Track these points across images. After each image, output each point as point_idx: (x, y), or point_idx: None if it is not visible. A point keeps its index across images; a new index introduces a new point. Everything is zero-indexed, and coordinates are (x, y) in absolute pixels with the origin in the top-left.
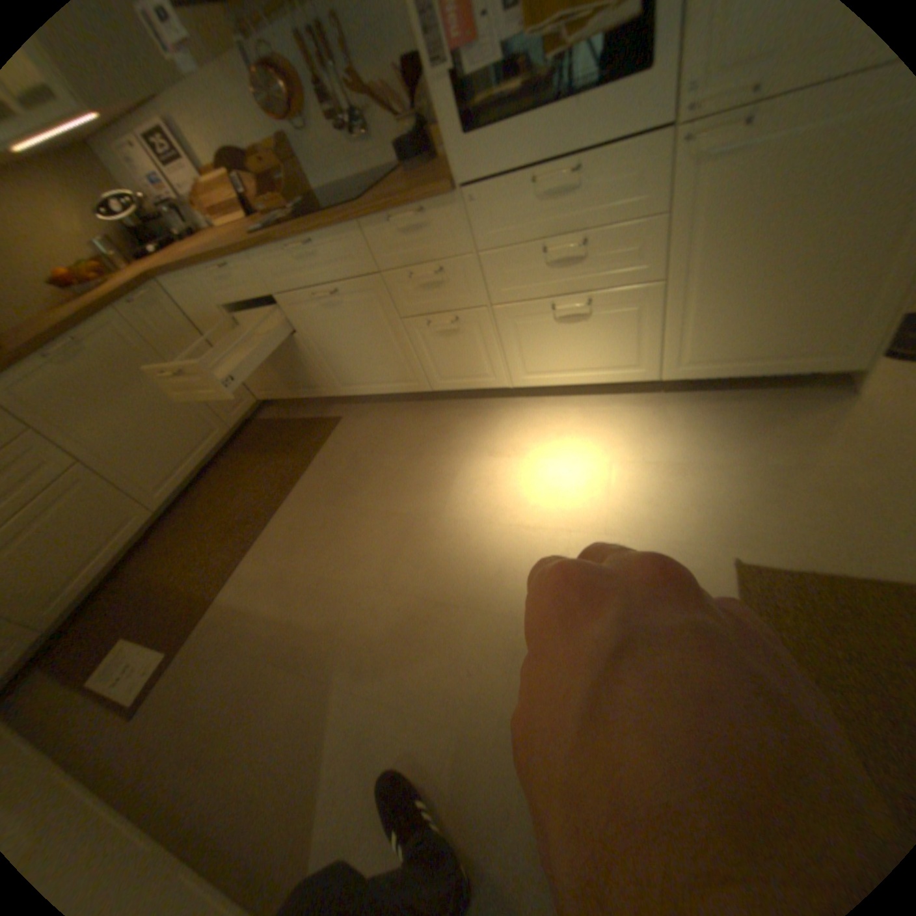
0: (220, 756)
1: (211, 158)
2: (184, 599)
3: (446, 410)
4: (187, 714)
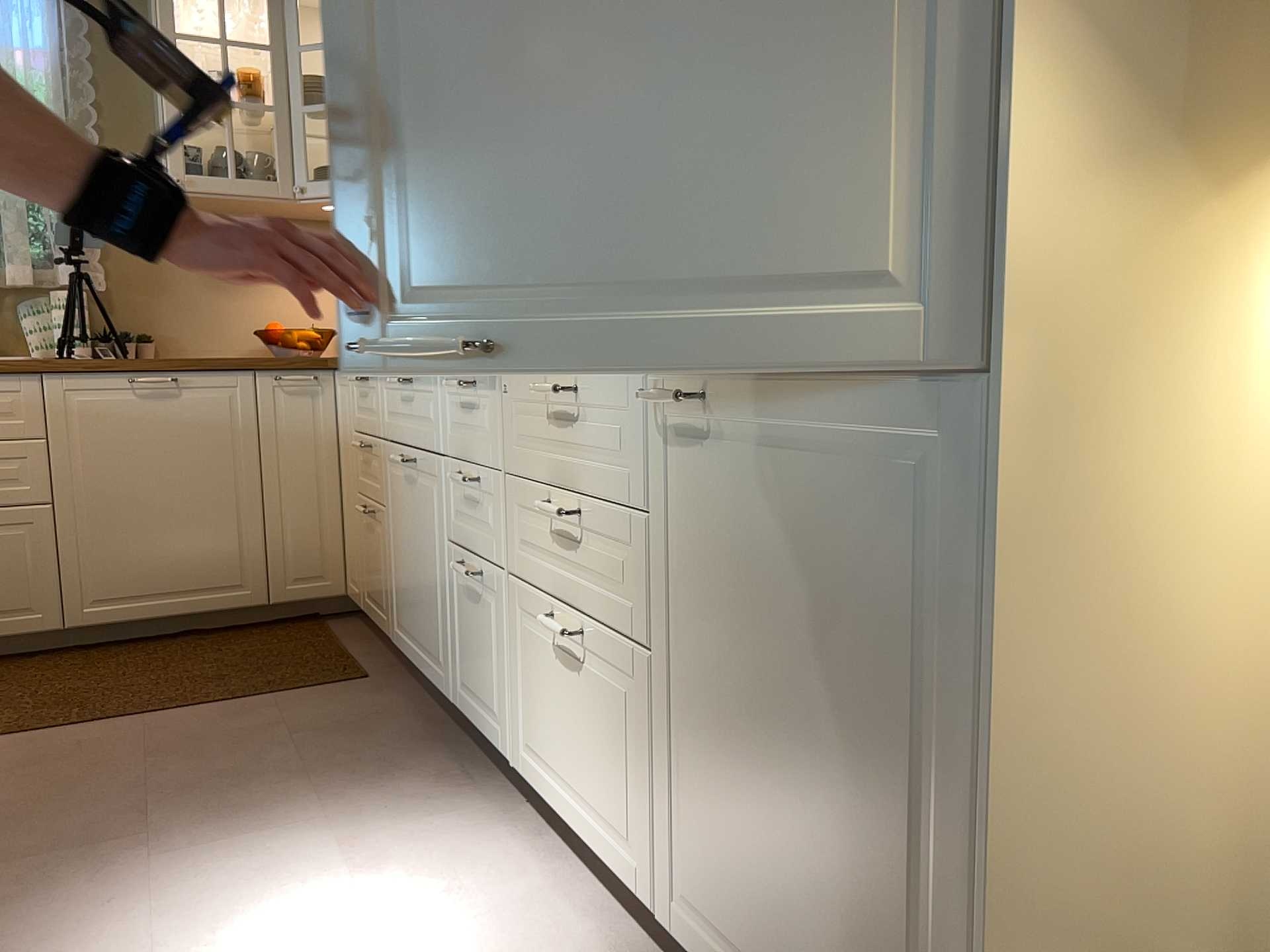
0: None
1: None
2: None
3: (449, 757)
4: None
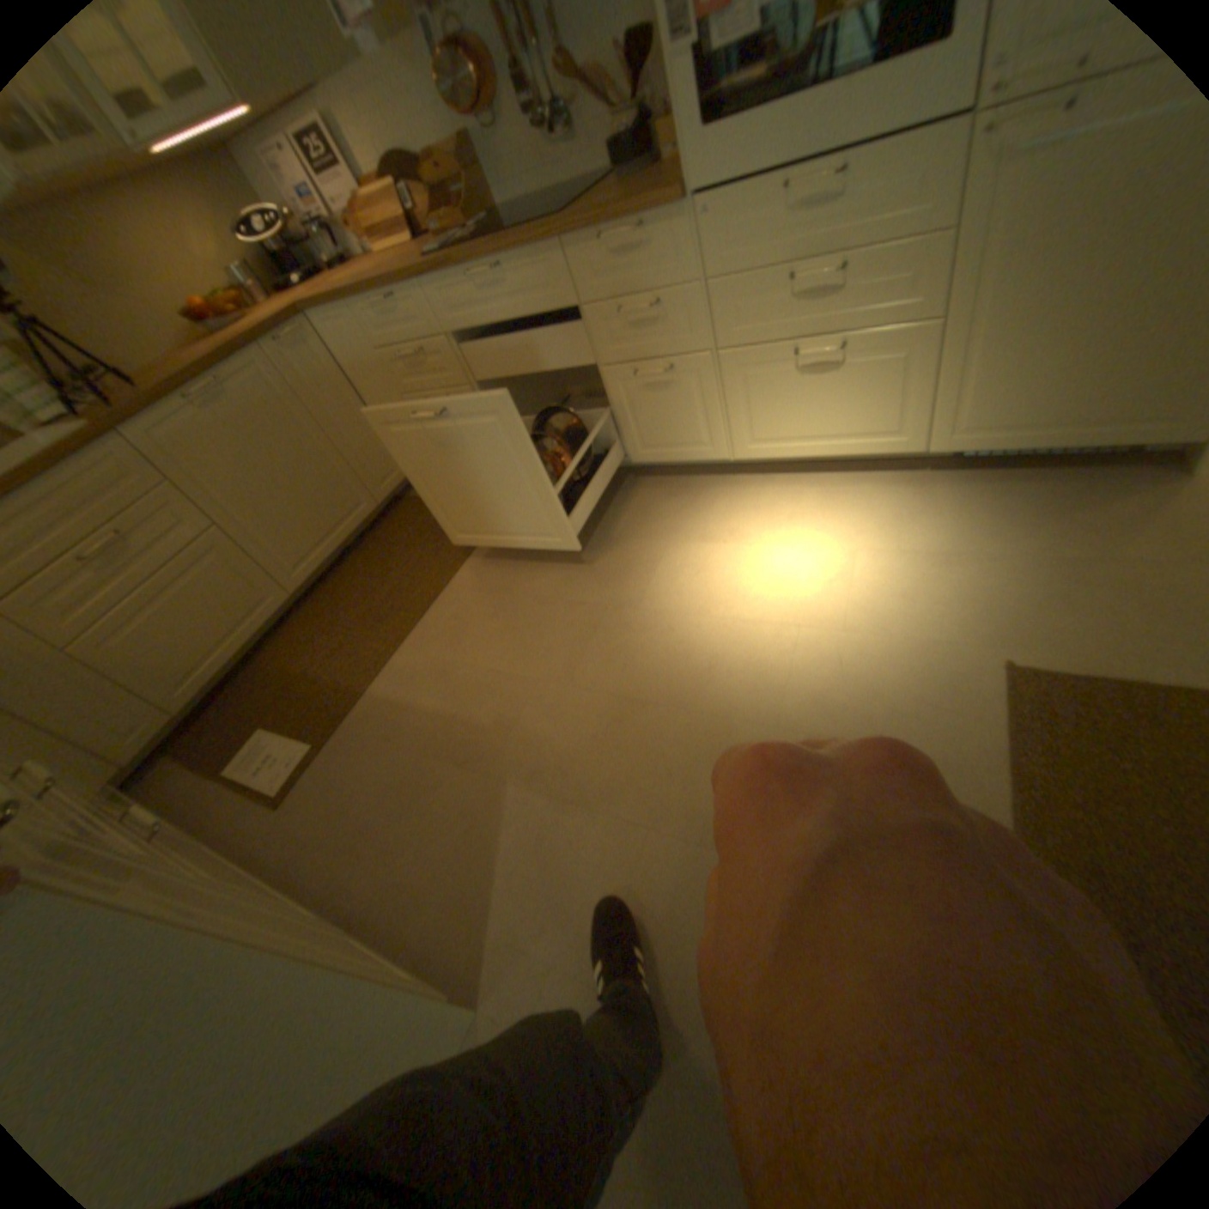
0: (382, 847)
1: (377, 163)
2: (331, 688)
3: (648, 487)
4: (341, 805)
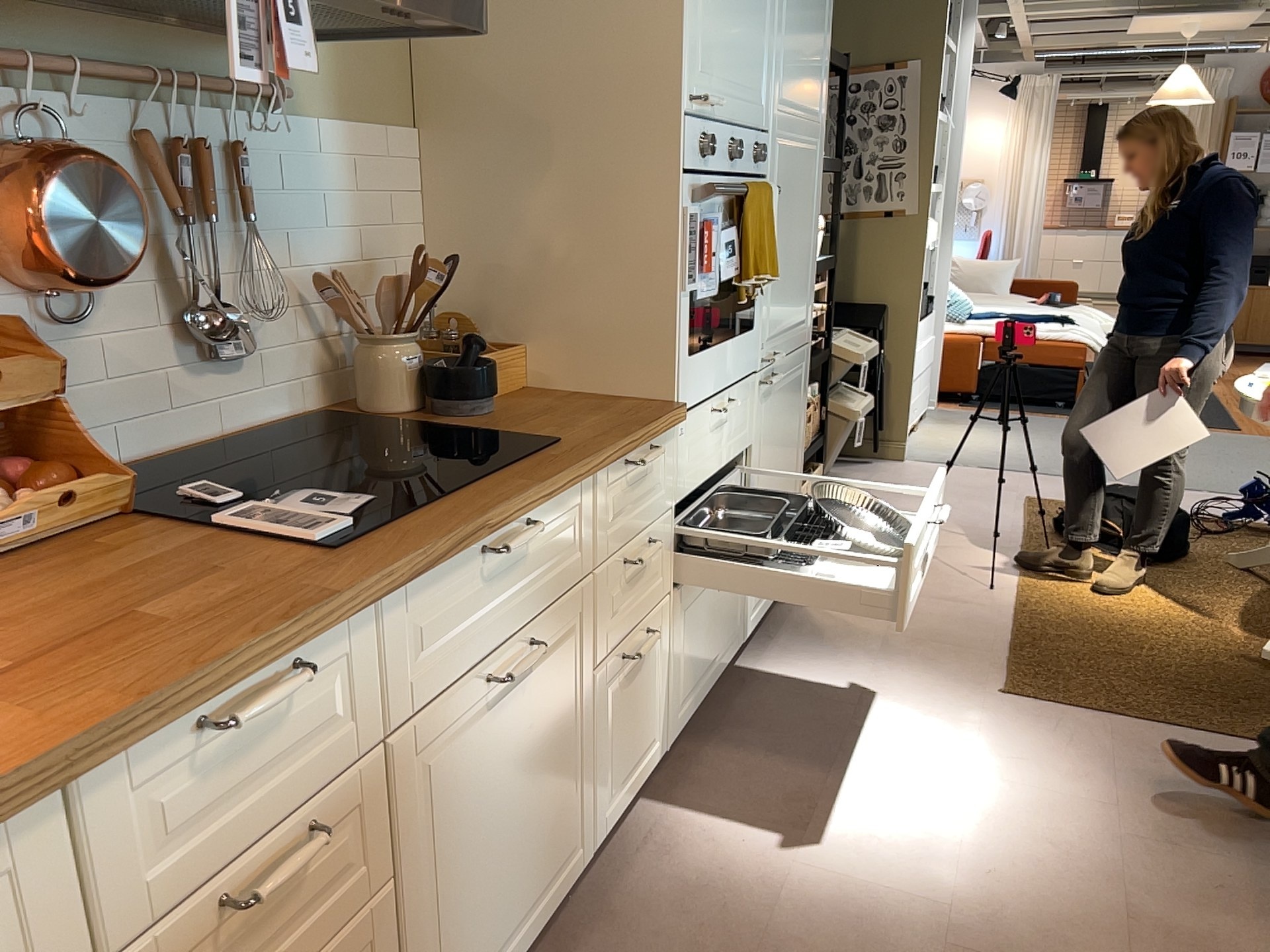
0: None
1: None
2: None
3: (619, 881)
4: None
